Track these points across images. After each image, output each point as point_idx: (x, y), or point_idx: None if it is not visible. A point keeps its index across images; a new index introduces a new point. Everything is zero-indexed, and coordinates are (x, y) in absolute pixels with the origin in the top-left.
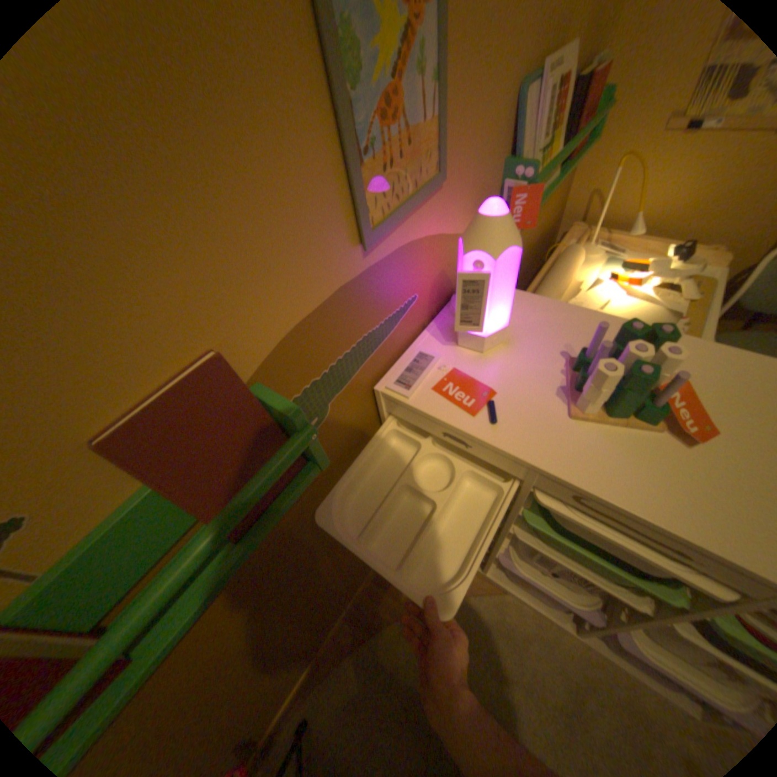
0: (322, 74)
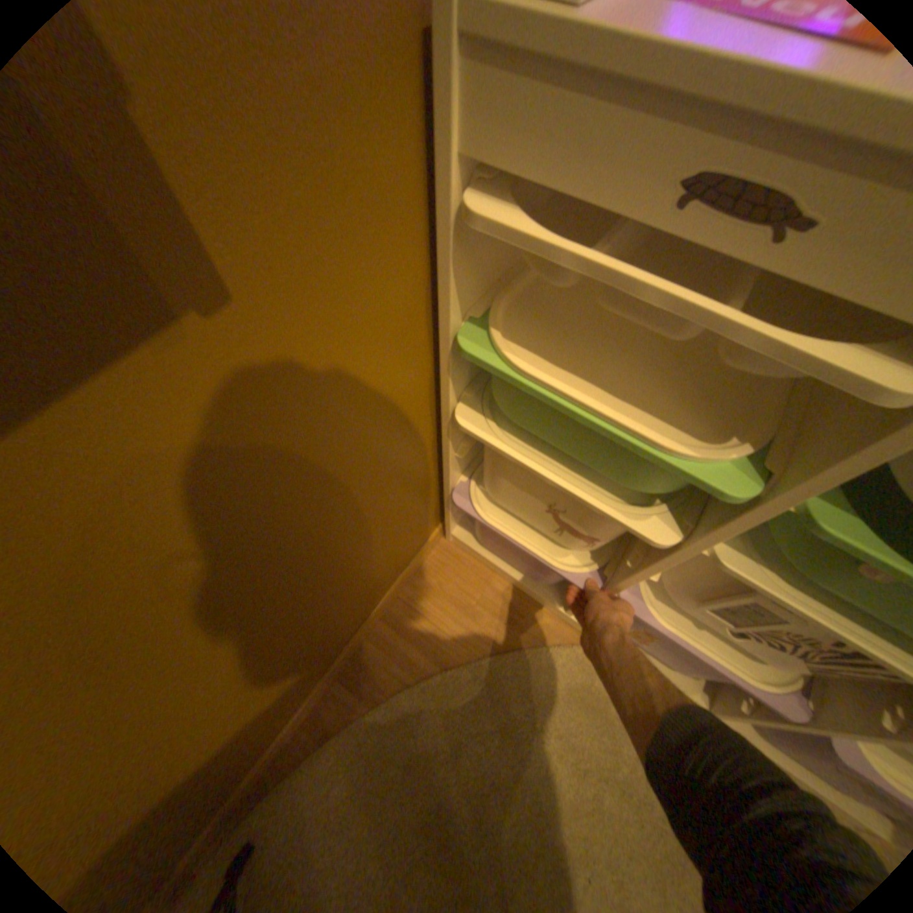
0: None
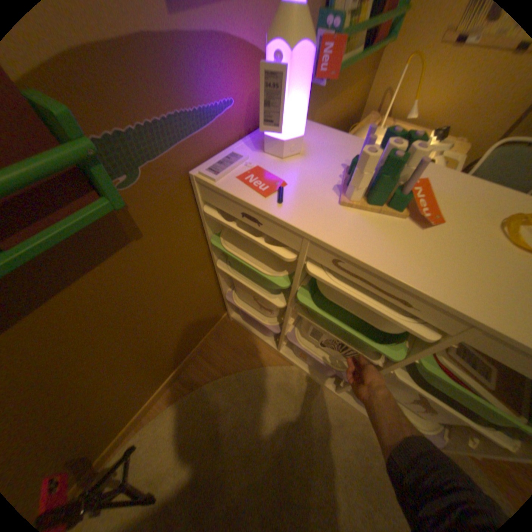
0: None
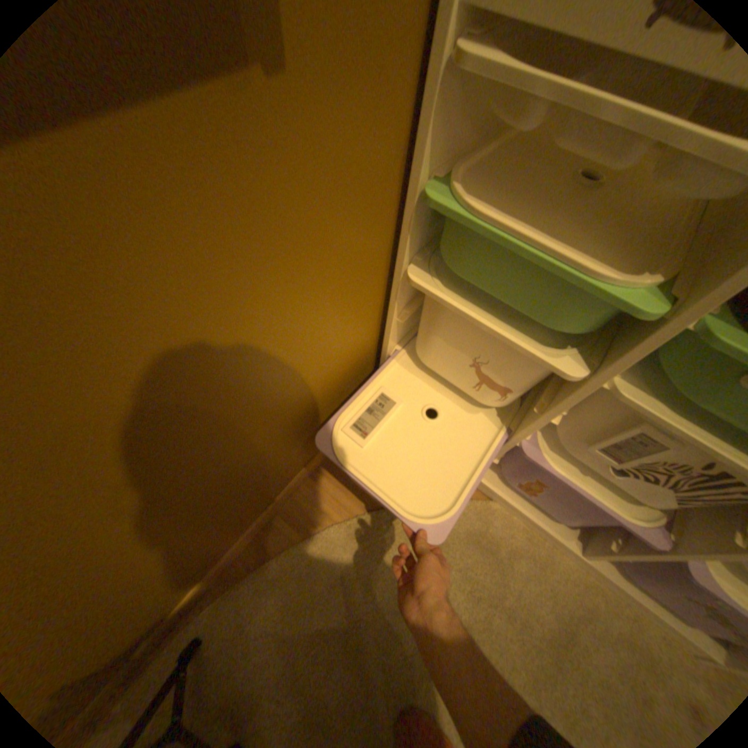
0: None
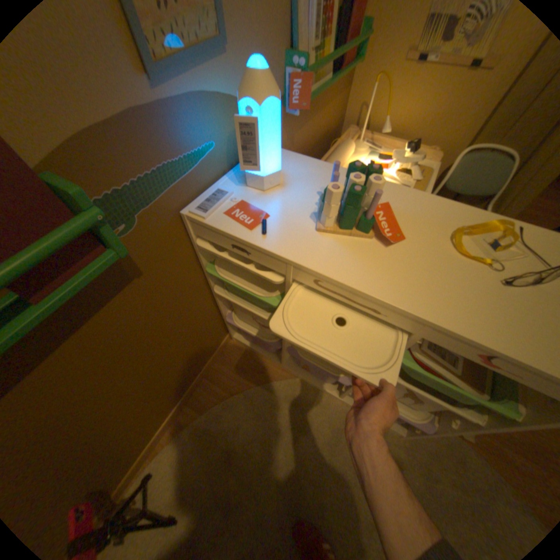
0: None
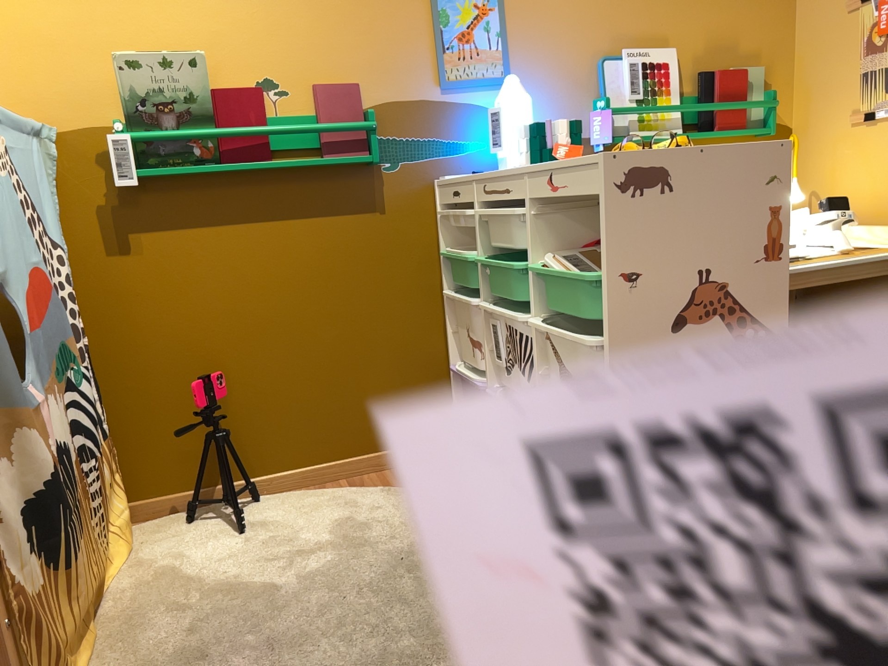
0: (430, 22)
